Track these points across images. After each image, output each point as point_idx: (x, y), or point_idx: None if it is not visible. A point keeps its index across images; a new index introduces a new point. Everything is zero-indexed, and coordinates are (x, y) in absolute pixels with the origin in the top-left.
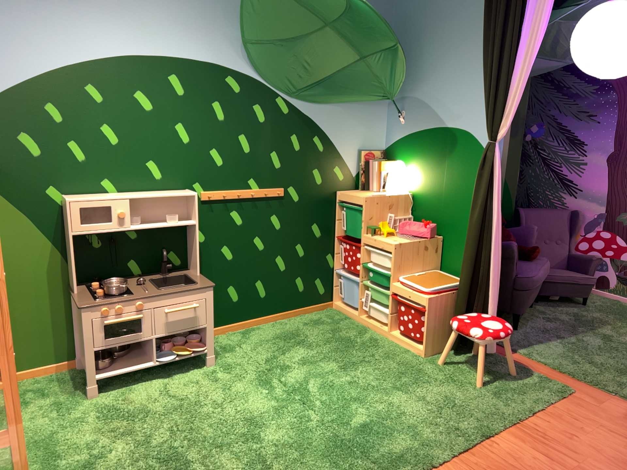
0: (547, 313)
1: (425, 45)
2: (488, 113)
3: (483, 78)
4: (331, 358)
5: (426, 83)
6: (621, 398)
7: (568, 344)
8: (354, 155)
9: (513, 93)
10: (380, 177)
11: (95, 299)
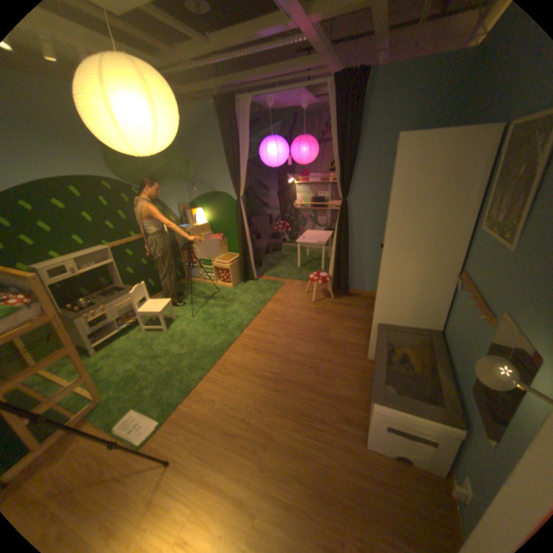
0: (269, 258)
1: (197, 153)
2: (233, 186)
3: (228, 171)
4: (197, 301)
5: (202, 172)
6: (297, 280)
7: (279, 268)
8: (176, 209)
9: (241, 178)
10: (192, 218)
11: (75, 313)
